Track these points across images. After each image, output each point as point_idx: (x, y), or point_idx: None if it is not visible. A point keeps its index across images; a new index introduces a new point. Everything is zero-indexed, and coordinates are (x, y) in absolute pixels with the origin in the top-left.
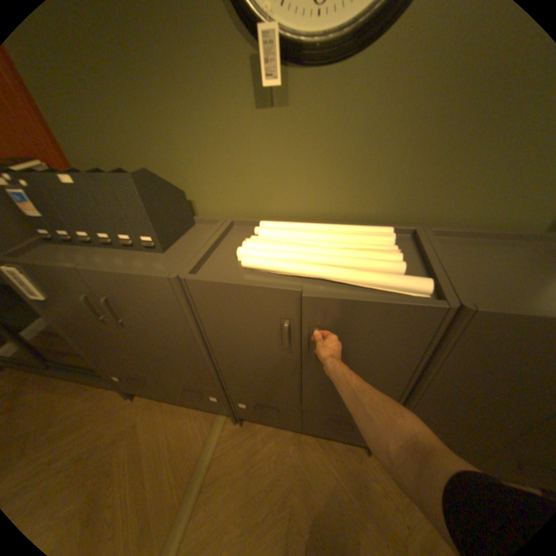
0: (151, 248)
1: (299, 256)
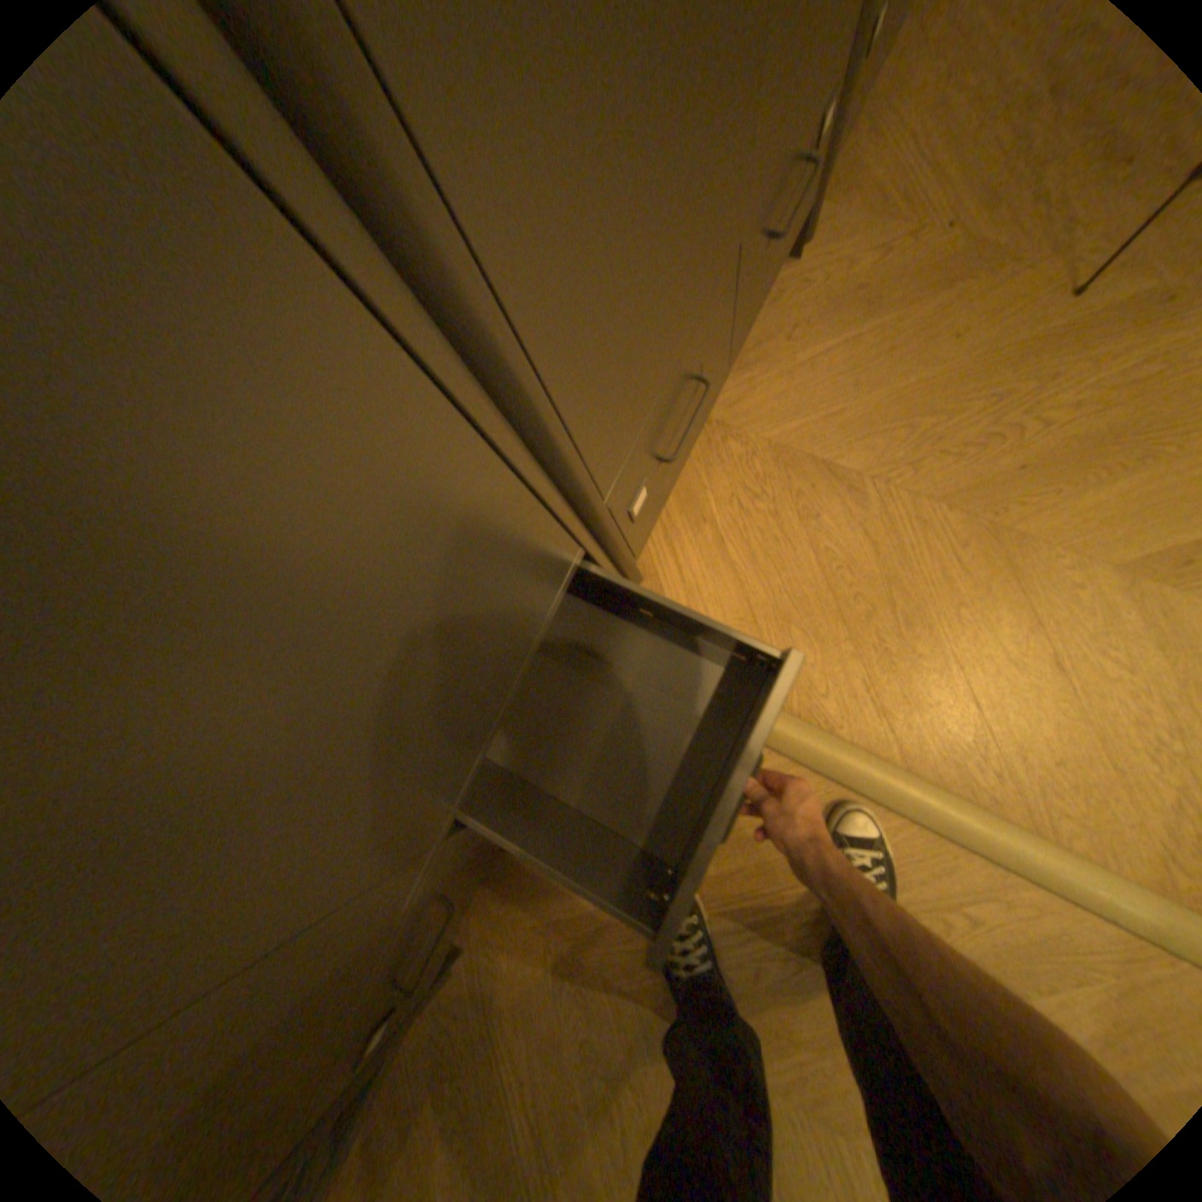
0: None
1: None
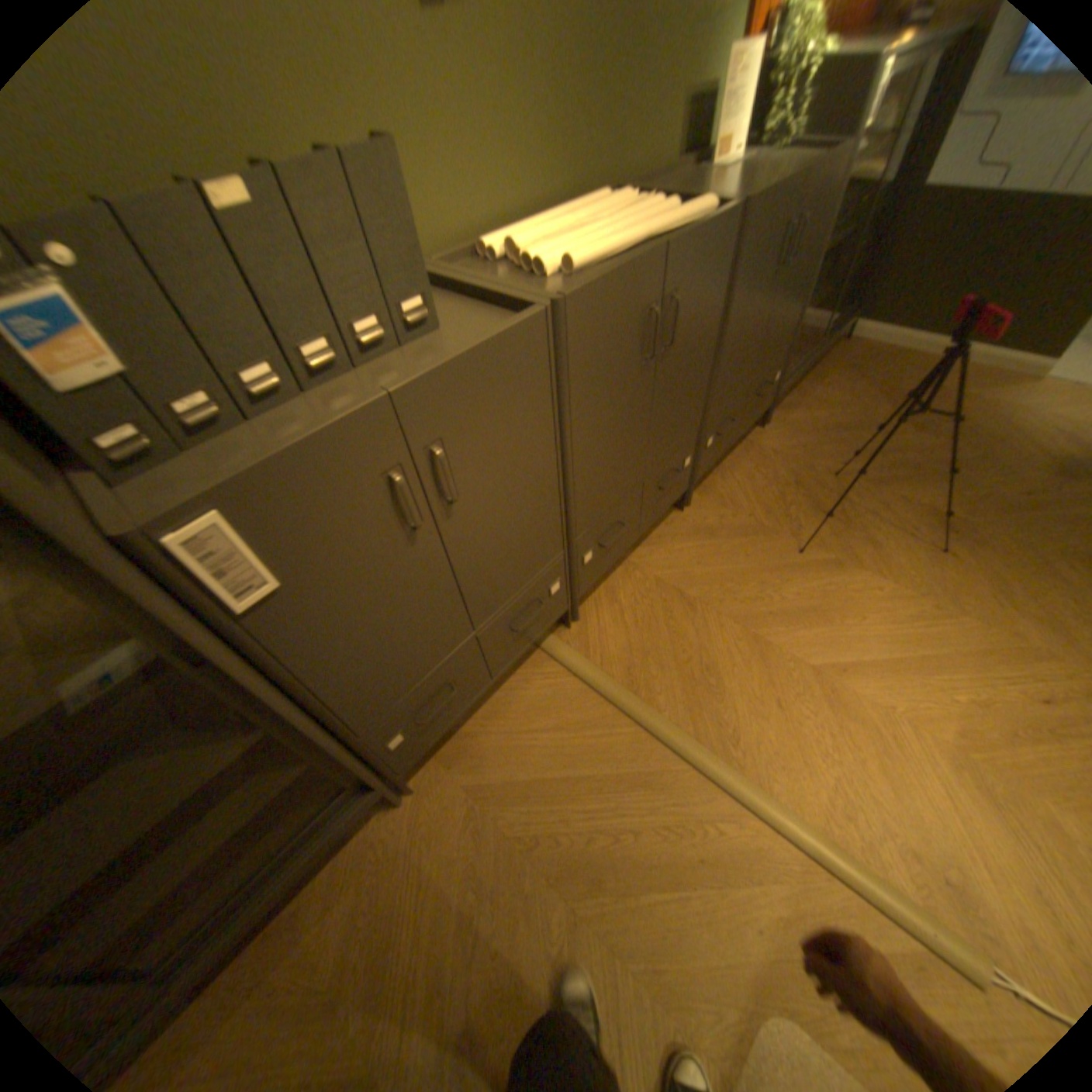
0: (418, 328)
1: (604, 232)
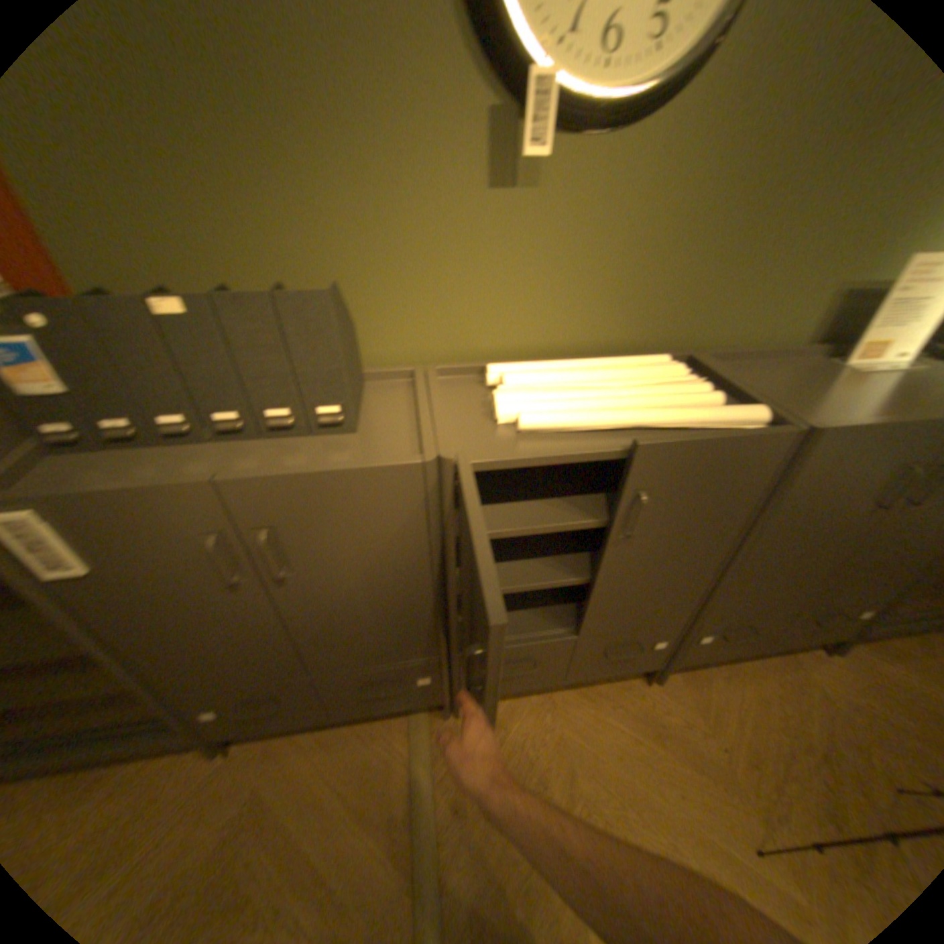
0: (334, 426)
1: (594, 402)
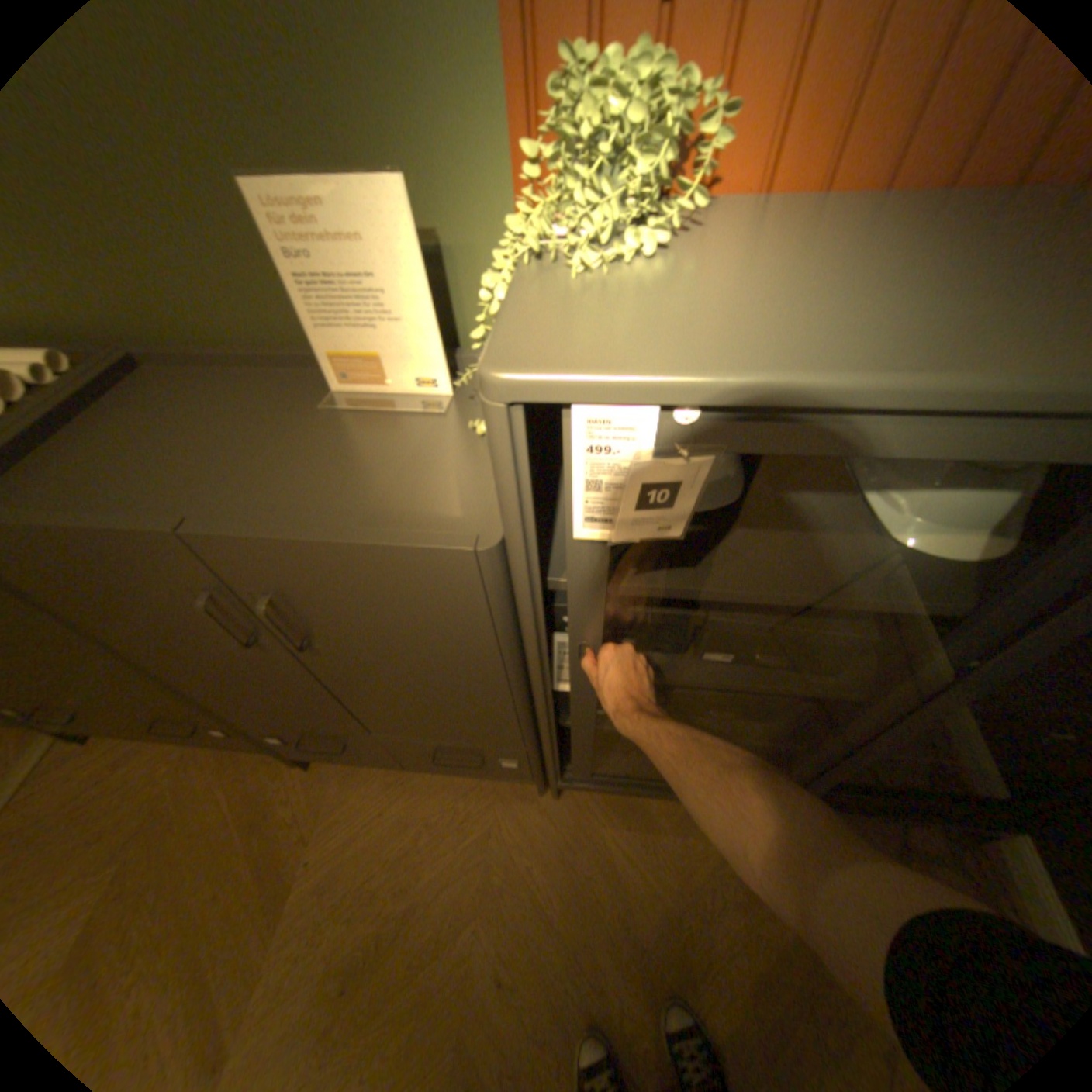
0: None
1: None
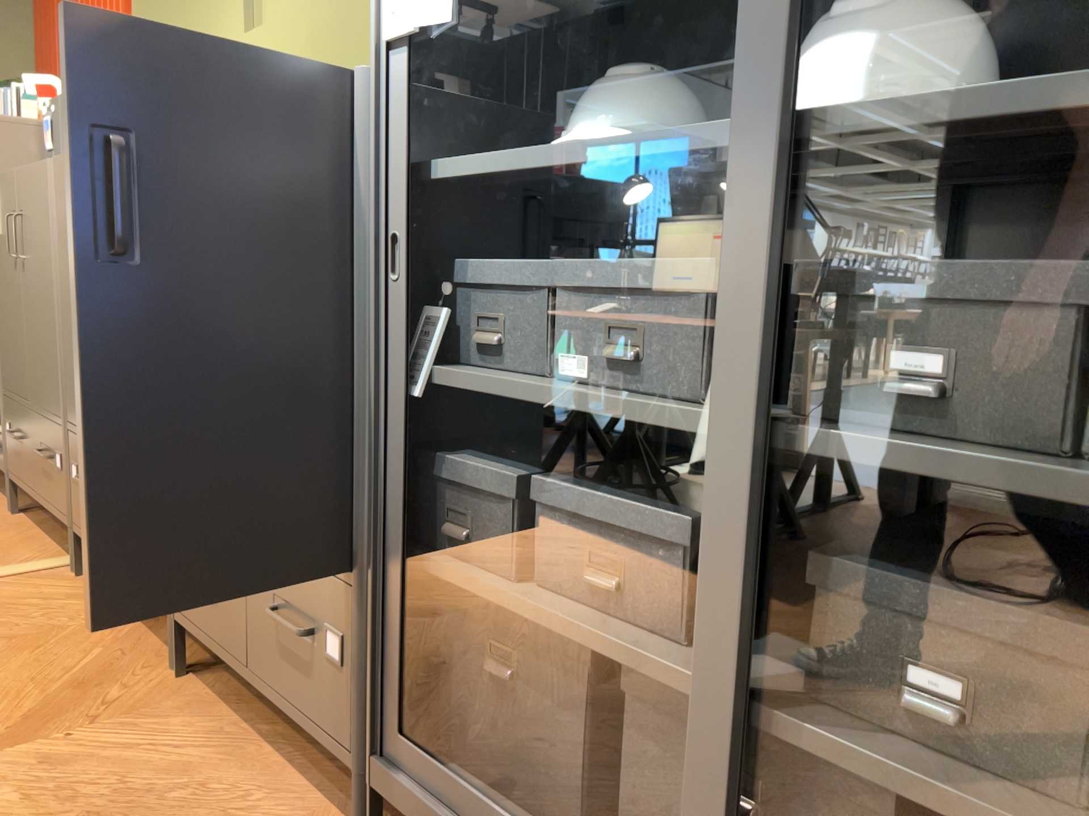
0: None
1: None
